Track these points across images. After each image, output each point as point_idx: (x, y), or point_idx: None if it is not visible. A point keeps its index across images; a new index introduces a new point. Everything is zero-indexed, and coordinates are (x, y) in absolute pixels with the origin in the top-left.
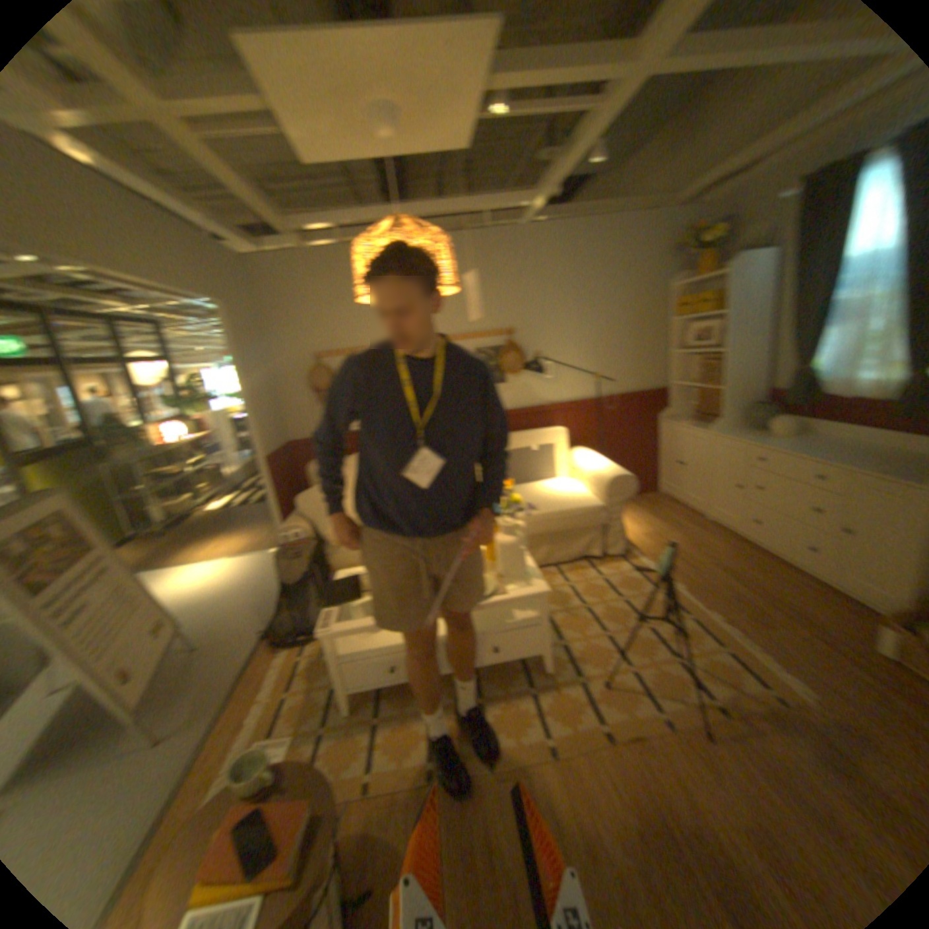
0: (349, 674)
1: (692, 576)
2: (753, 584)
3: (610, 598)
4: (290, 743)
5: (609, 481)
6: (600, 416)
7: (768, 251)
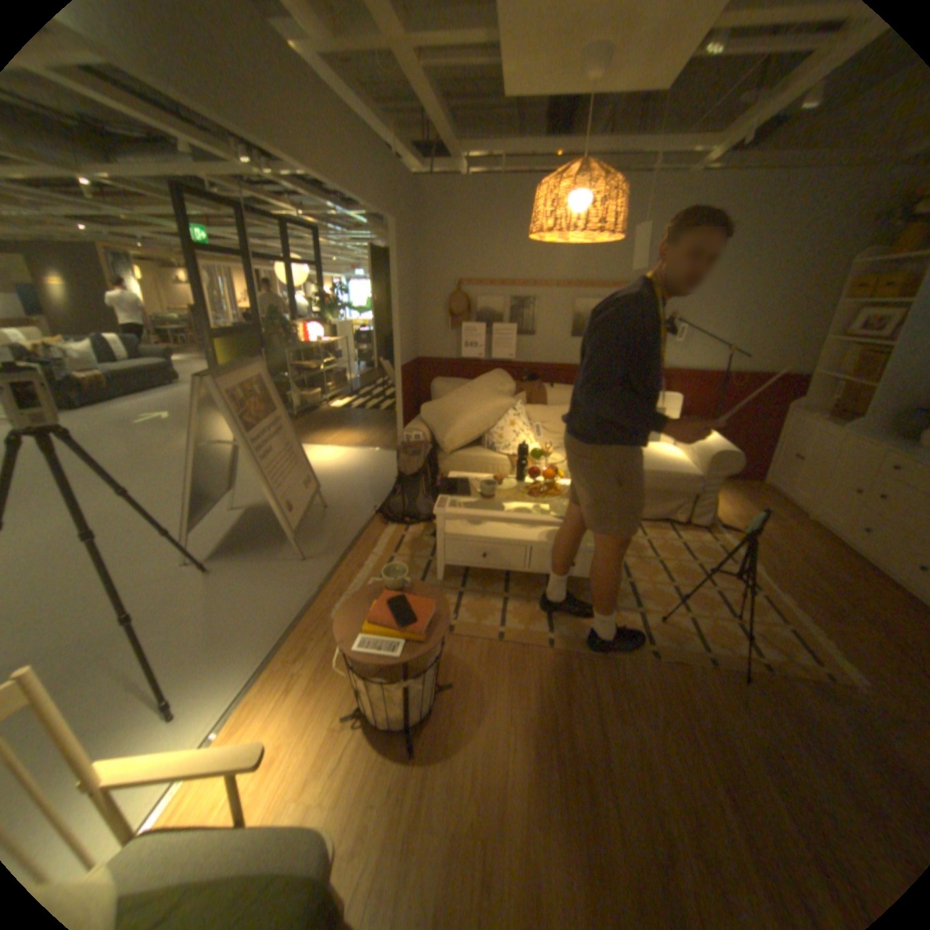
0: (452, 549)
1: (777, 563)
2: (841, 586)
3: (685, 560)
4: None
5: (716, 455)
6: (725, 392)
7: None
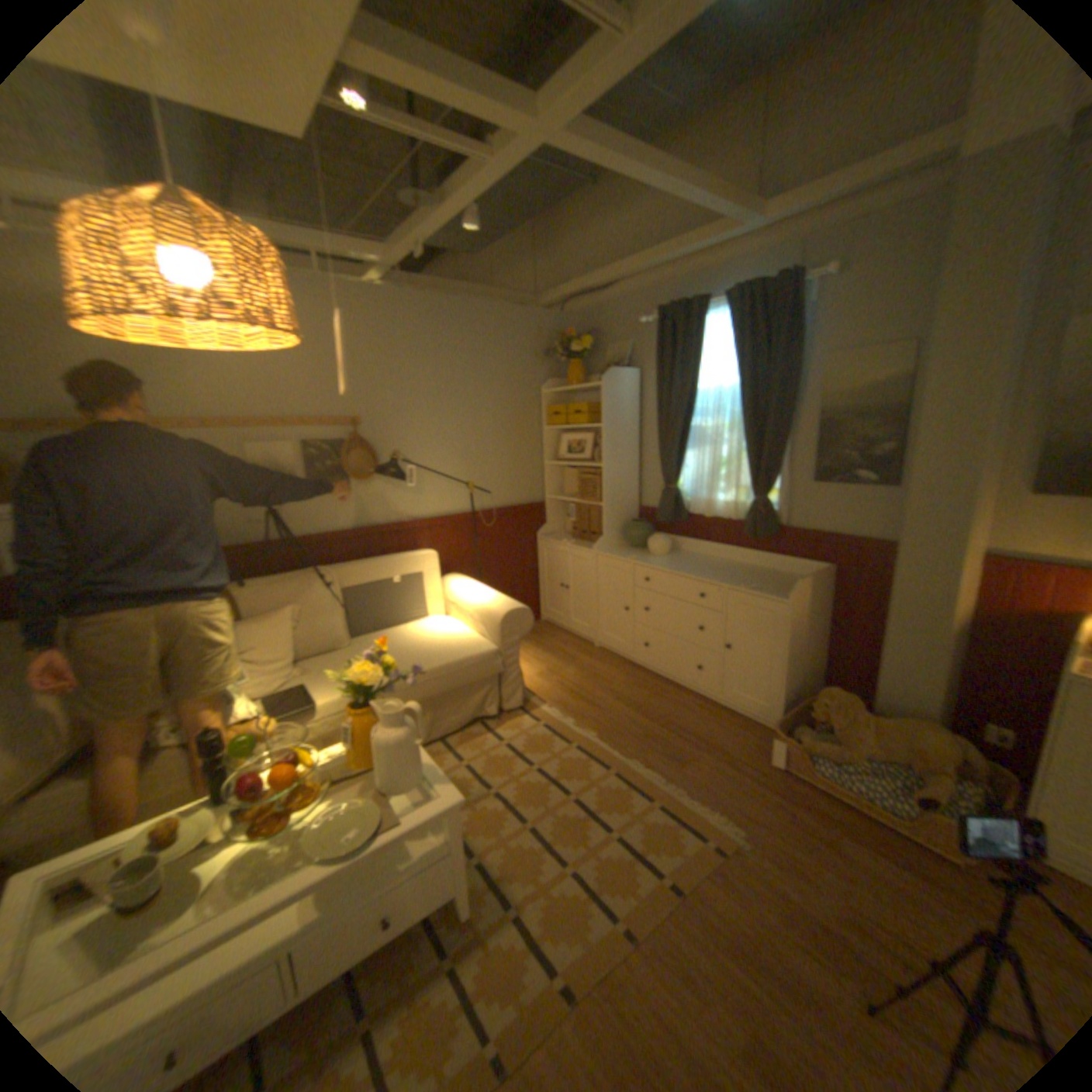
0: None
1: (601, 718)
2: (657, 715)
3: (521, 771)
4: None
5: (505, 617)
6: (478, 534)
7: (634, 371)
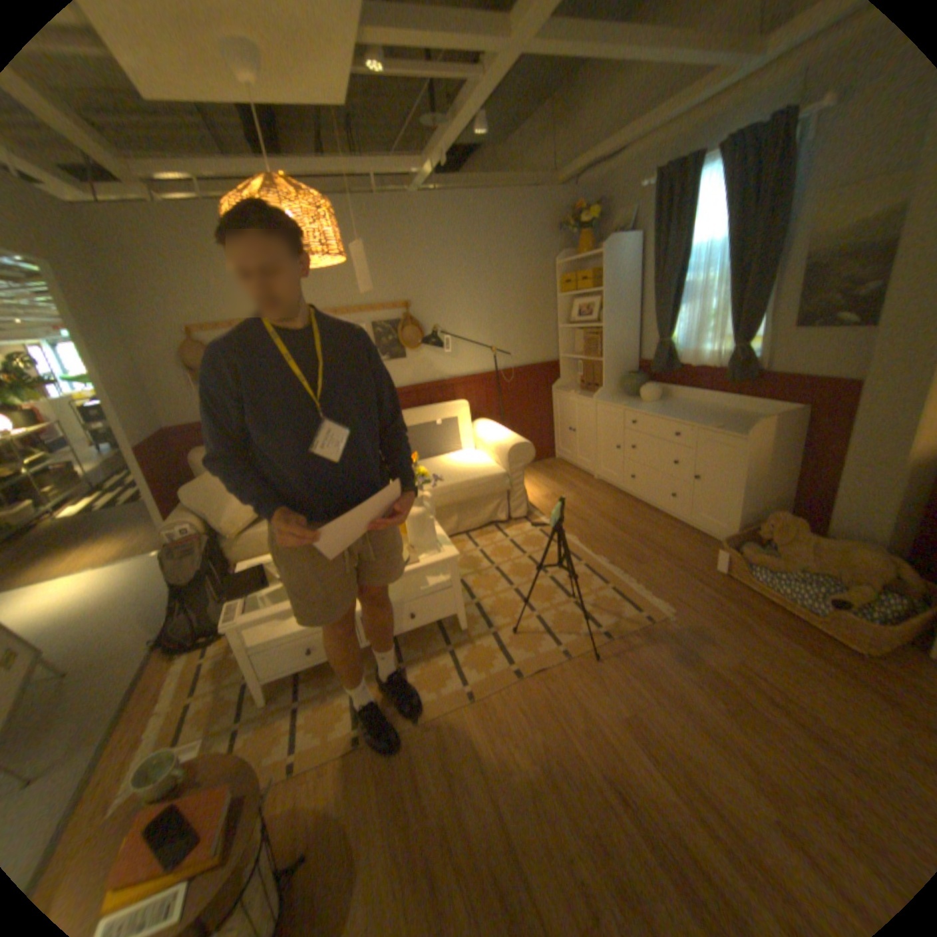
0: (263, 663)
1: (584, 529)
2: (630, 530)
3: (516, 557)
4: (203, 744)
5: (510, 450)
6: (501, 389)
7: (635, 235)
